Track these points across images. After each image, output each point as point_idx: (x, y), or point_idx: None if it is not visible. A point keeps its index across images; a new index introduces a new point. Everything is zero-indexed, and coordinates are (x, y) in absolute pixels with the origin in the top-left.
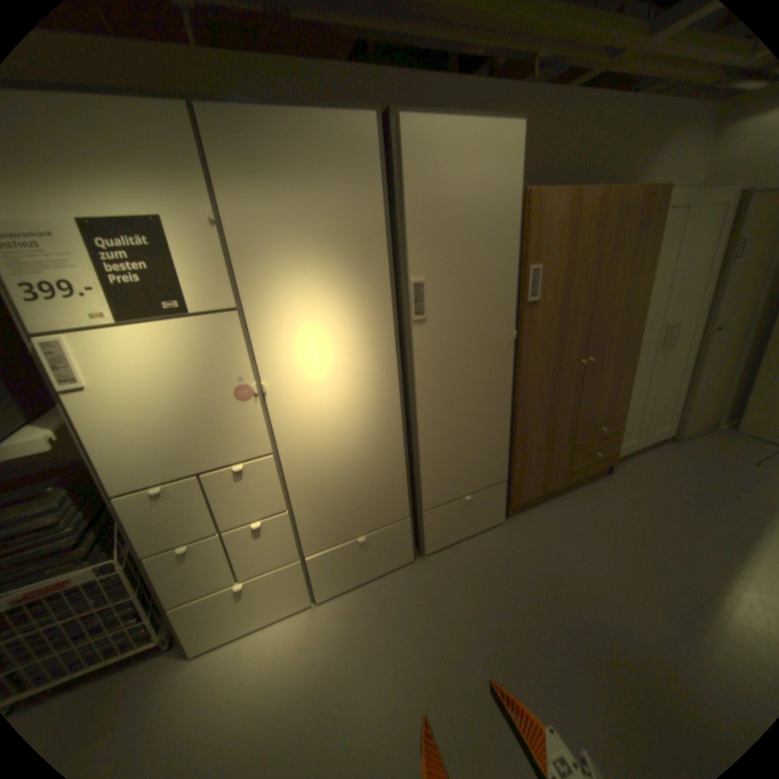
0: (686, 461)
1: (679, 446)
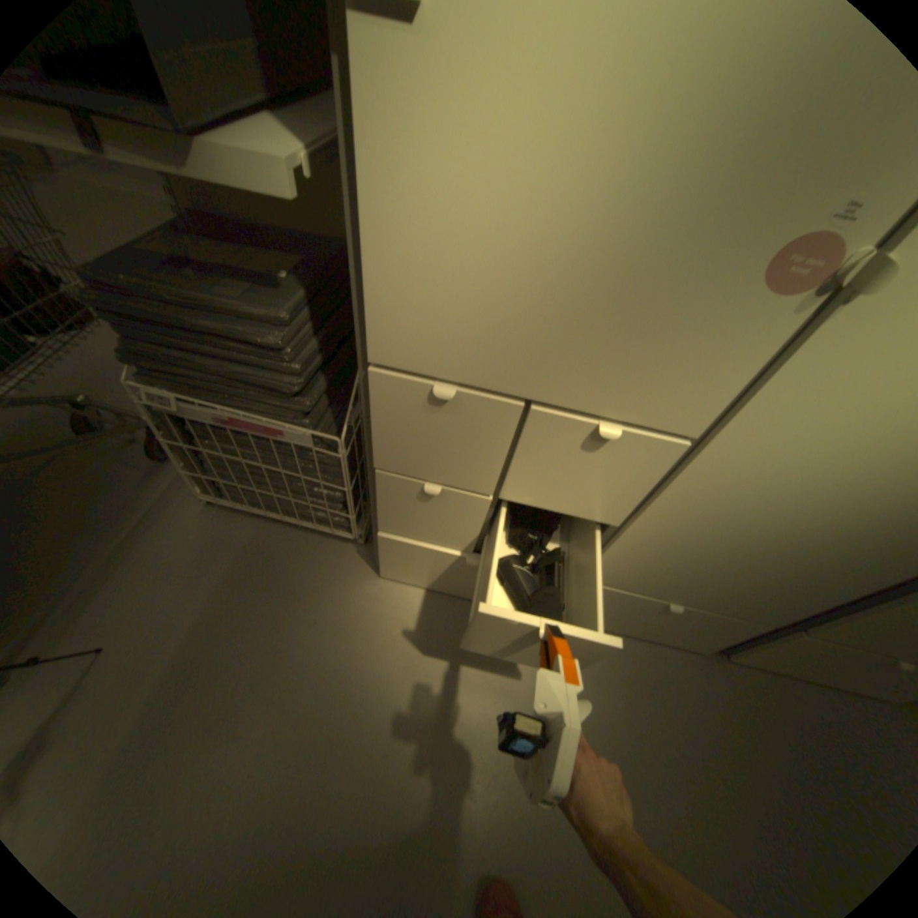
0: None
1: None
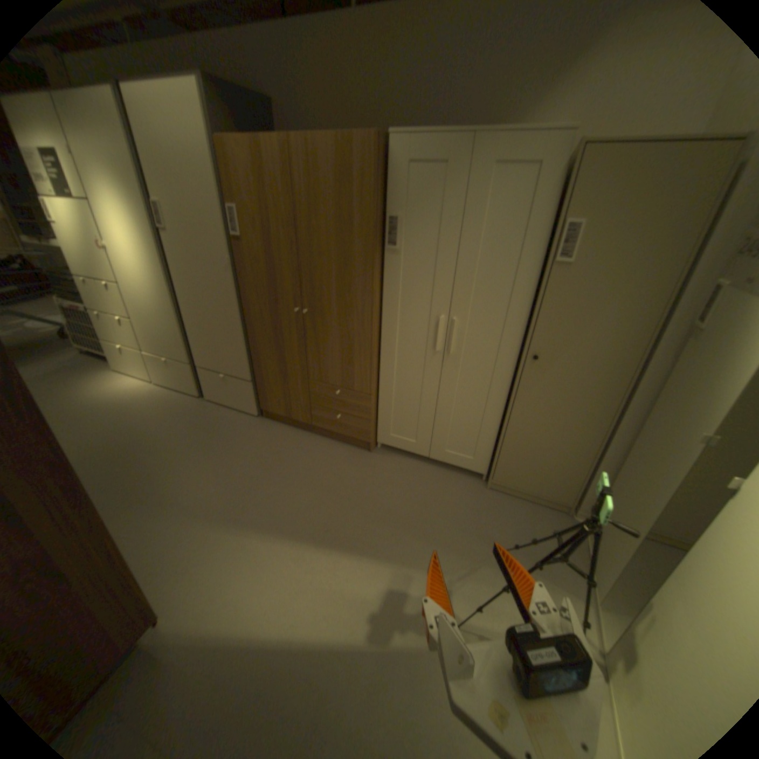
0: (451, 495)
1: (482, 487)
